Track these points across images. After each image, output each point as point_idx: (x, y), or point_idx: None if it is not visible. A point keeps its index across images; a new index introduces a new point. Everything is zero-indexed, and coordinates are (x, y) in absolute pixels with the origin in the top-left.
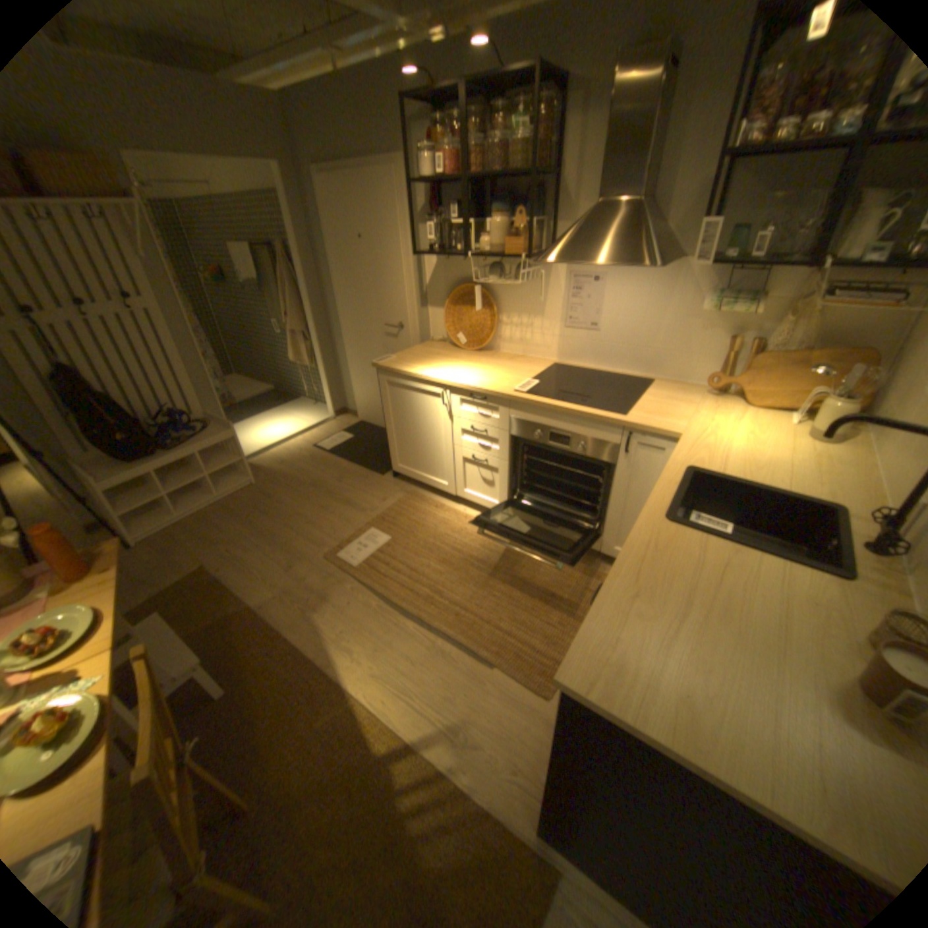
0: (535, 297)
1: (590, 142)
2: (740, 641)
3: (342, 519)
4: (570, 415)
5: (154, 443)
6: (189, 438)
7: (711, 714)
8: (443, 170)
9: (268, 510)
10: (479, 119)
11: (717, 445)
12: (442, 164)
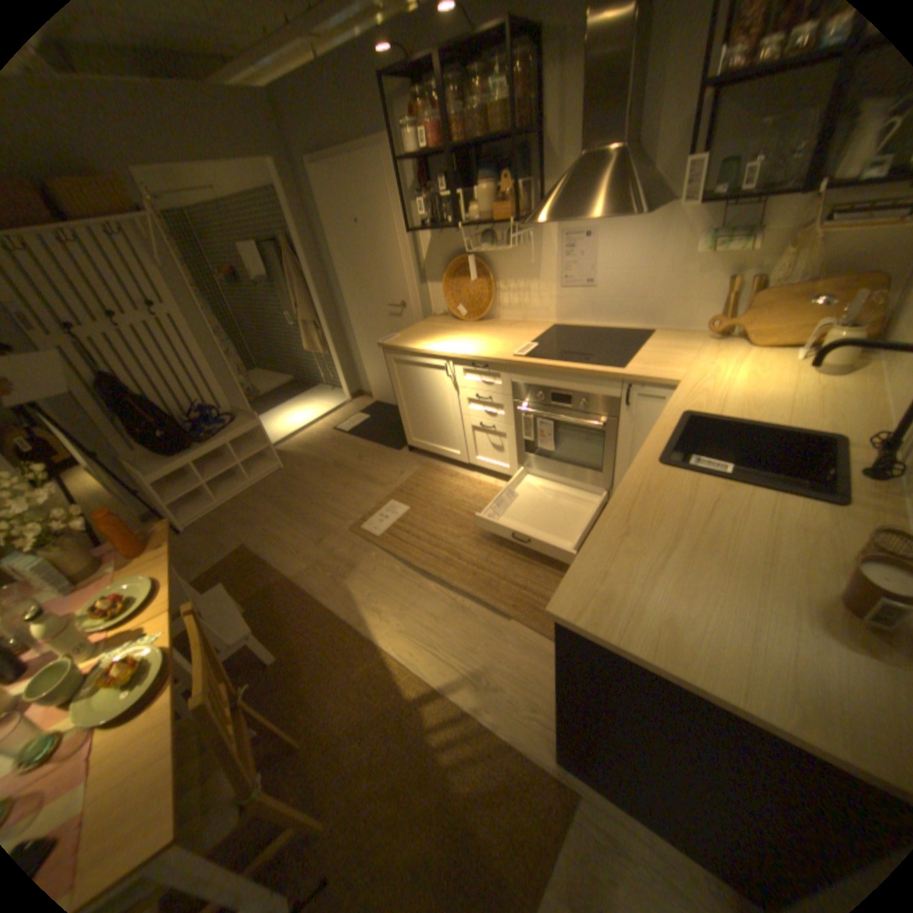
0: (529, 260)
1: (569, 94)
2: (727, 568)
3: (363, 495)
4: (569, 373)
5: (190, 438)
6: (219, 430)
7: (694, 633)
8: (428, 144)
9: (296, 492)
10: (457, 87)
11: (717, 388)
12: (426, 138)
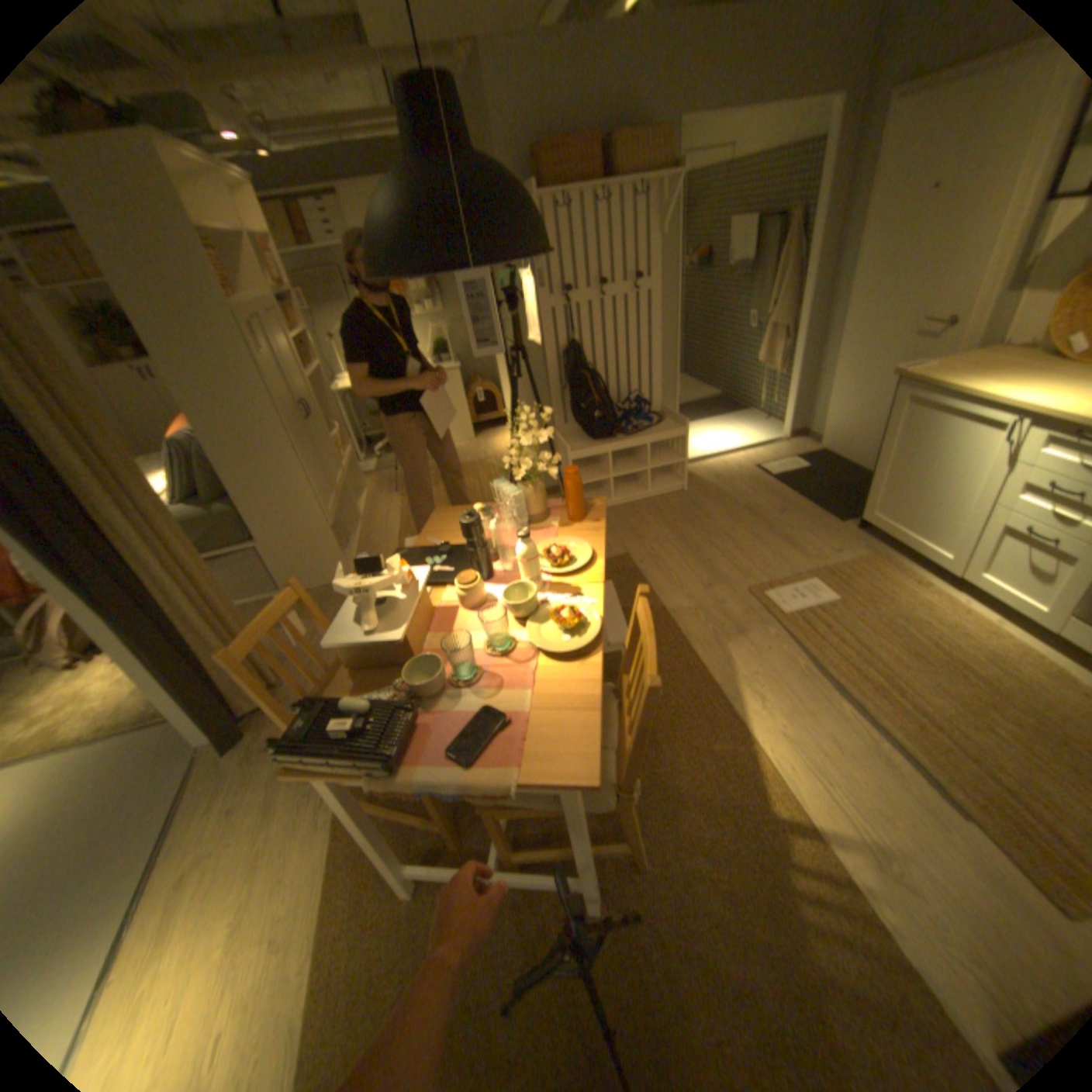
0: None
1: None
2: None
3: (778, 557)
4: None
5: (615, 429)
6: (645, 429)
7: None
8: None
9: (696, 523)
10: None
11: None
12: None
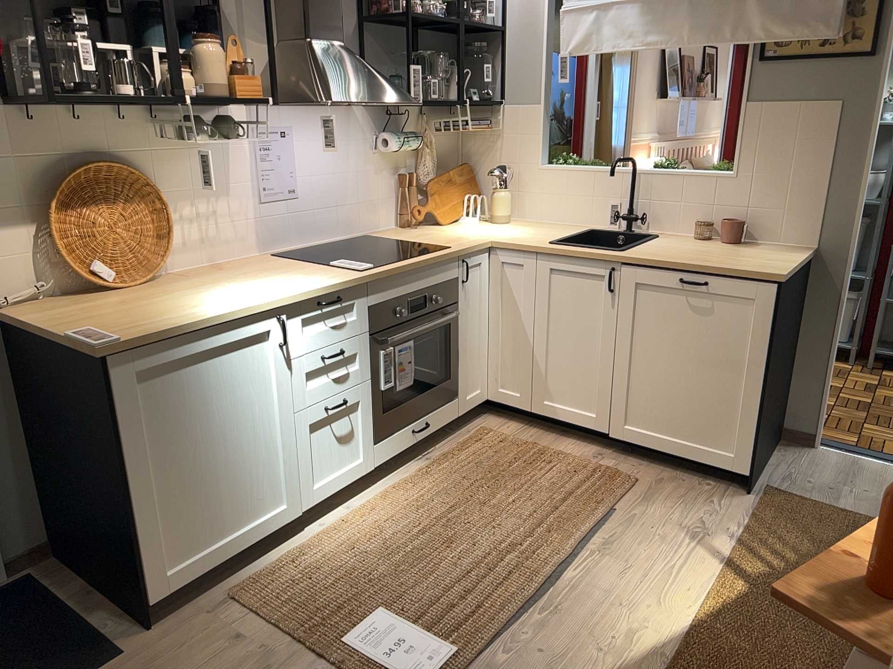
0: (214, 169)
1: None
2: (720, 252)
3: None
4: (425, 266)
5: None
6: None
7: (770, 258)
8: None
9: None
10: None
11: (511, 236)
12: None
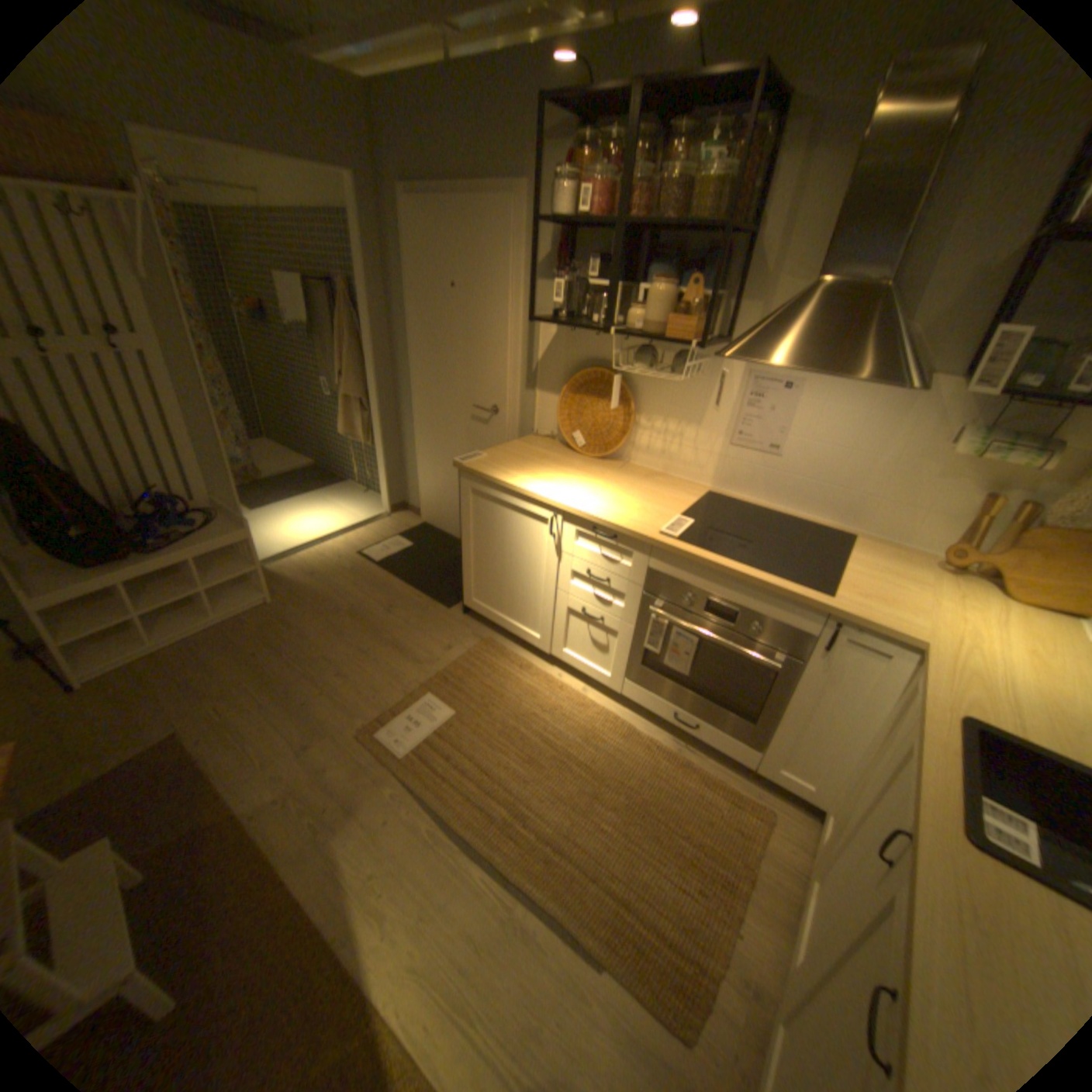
0: (693, 397)
1: (812, 193)
2: None
3: (387, 674)
4: (746, 582)
5: (131, 541)
6: (182, 537)
7: None
8: (584, 209)
9: (284, 649)
10: (647, 144)
11: (992, 672)
12: (583, 201)
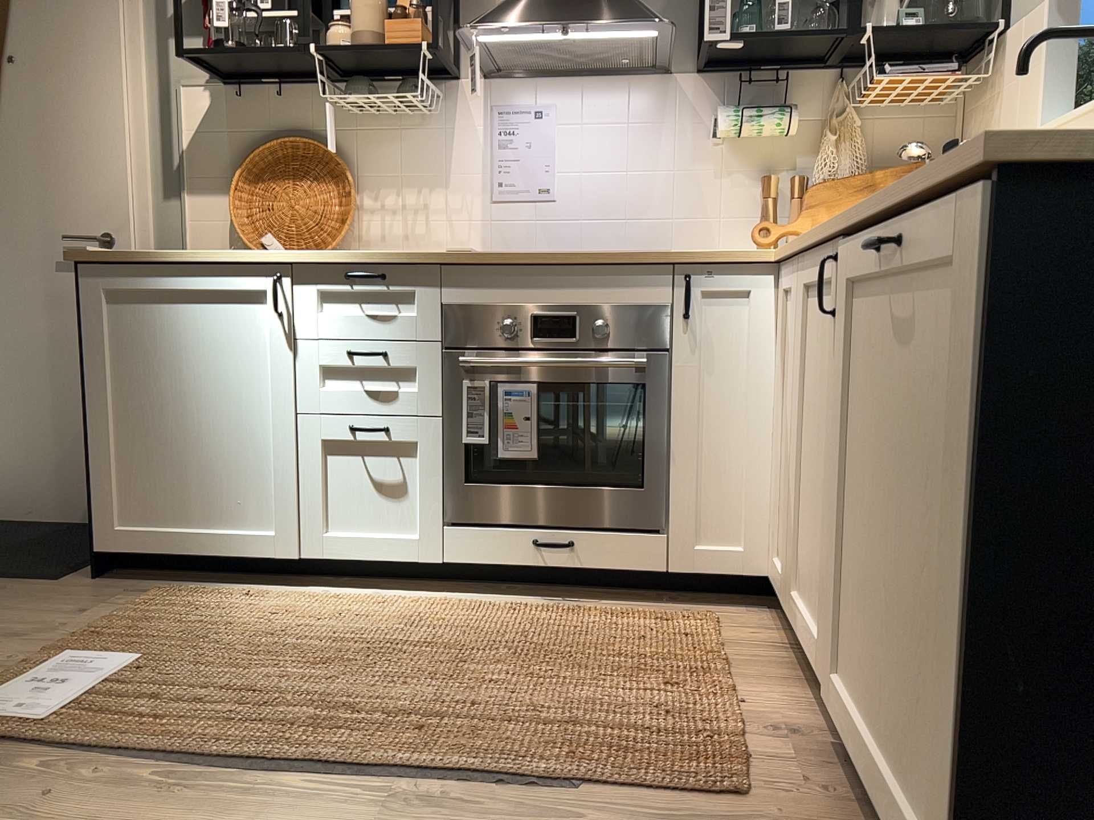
0: (429, 153)
1: None
2: None
3: None
4: (574, 266)
5: None
6: None
7: None
8: None
9: None
10: None
11: None
12: None
